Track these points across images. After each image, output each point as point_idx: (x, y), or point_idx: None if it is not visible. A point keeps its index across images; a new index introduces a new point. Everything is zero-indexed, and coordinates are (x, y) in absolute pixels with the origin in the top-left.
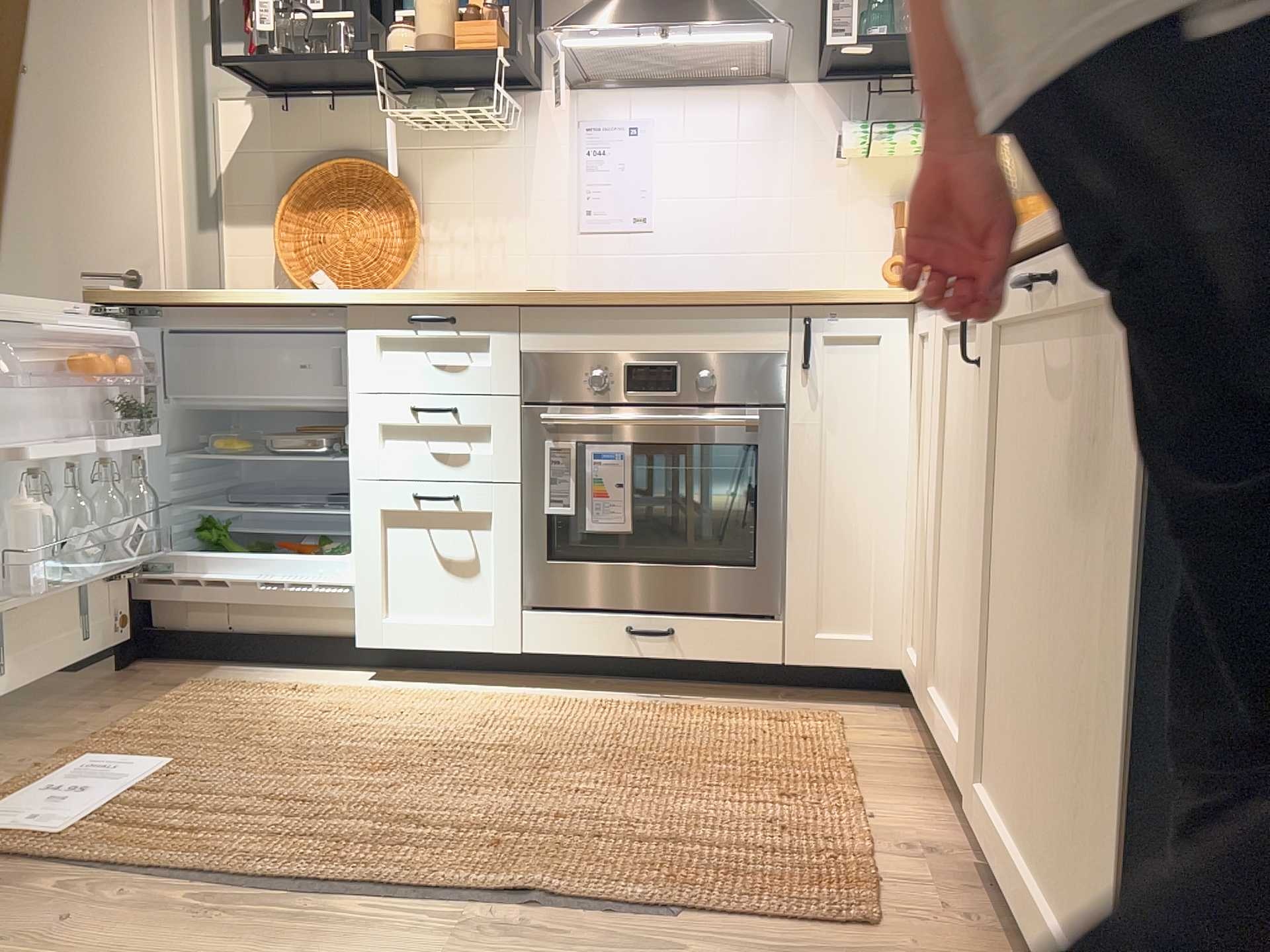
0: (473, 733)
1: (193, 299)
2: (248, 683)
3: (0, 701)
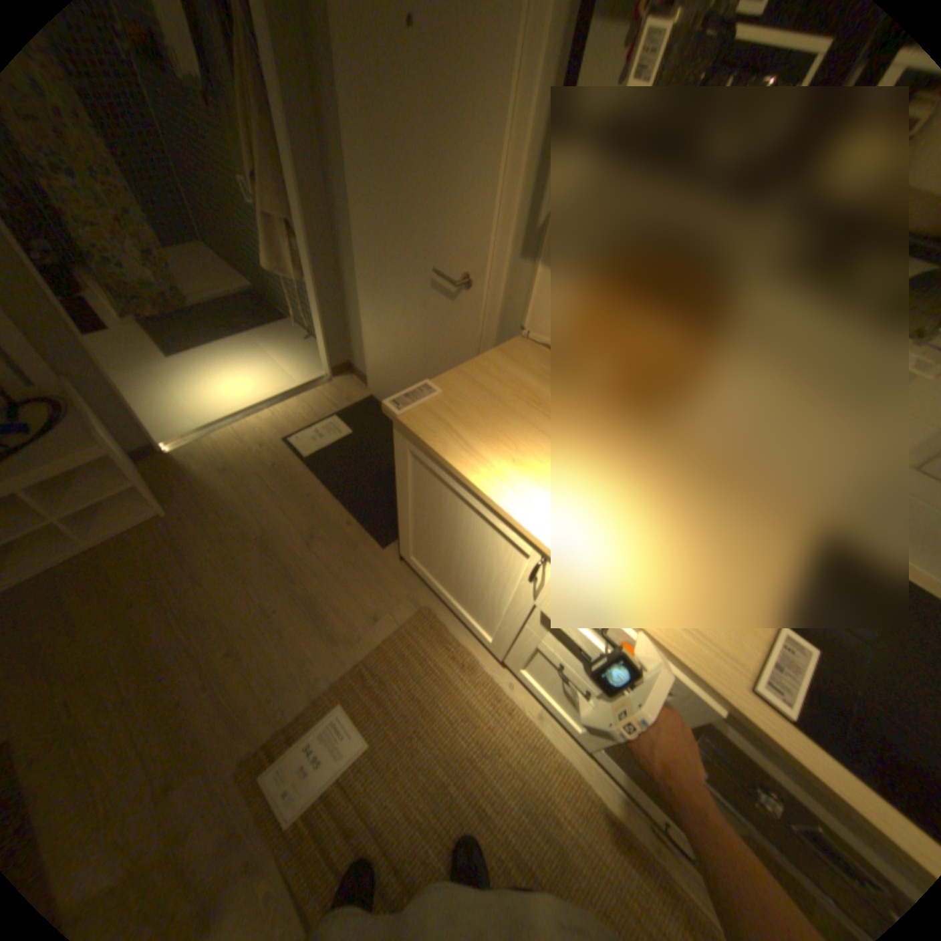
0: (526, 821)
1: (450, 467)
2: (448, 630)
3: (342, 570)
